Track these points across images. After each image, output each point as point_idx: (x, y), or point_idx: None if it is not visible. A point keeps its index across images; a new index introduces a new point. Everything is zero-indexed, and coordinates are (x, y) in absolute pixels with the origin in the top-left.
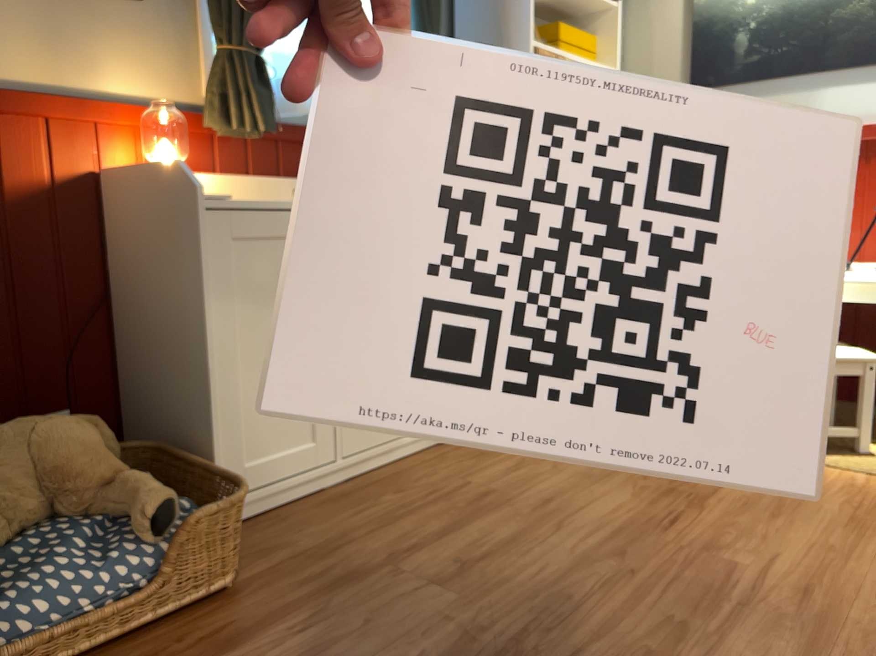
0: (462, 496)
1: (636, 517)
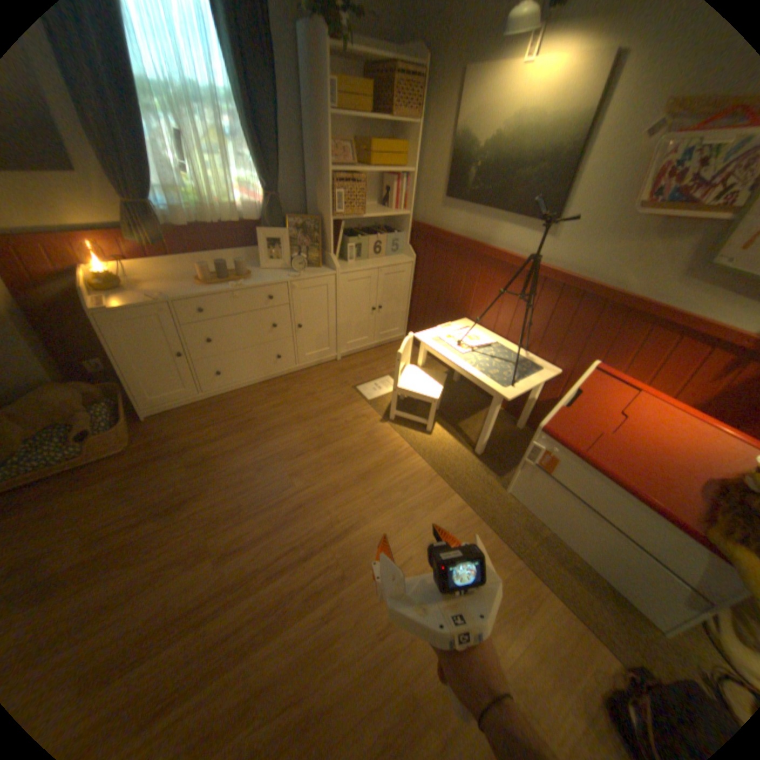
0: (240, 419)
1: (289, 449)
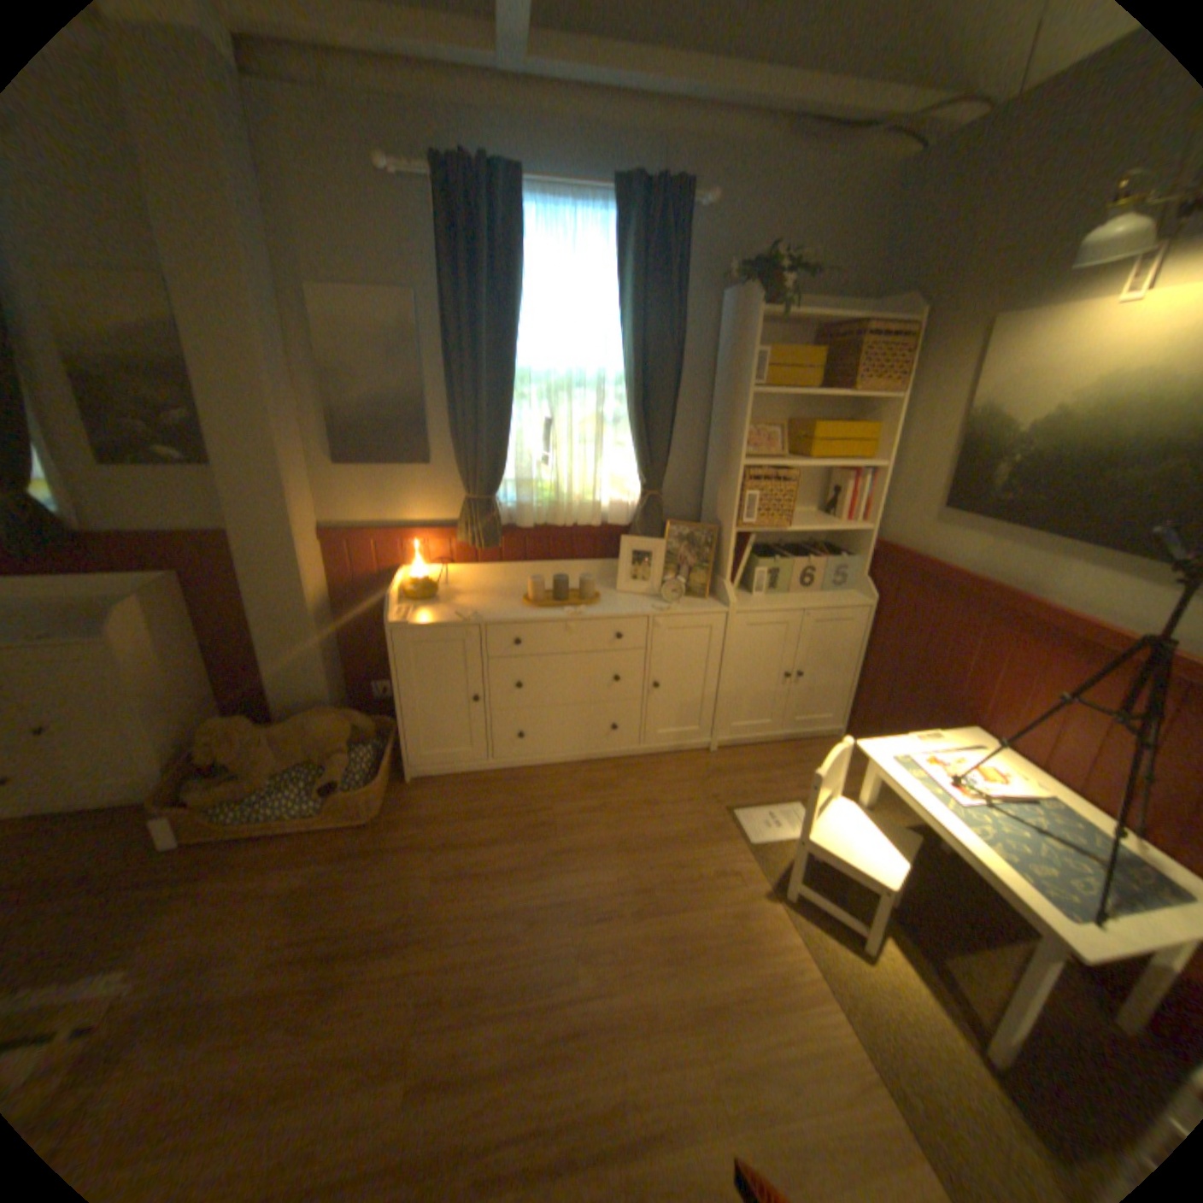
0: (533, 819)
1: (591, 901)
